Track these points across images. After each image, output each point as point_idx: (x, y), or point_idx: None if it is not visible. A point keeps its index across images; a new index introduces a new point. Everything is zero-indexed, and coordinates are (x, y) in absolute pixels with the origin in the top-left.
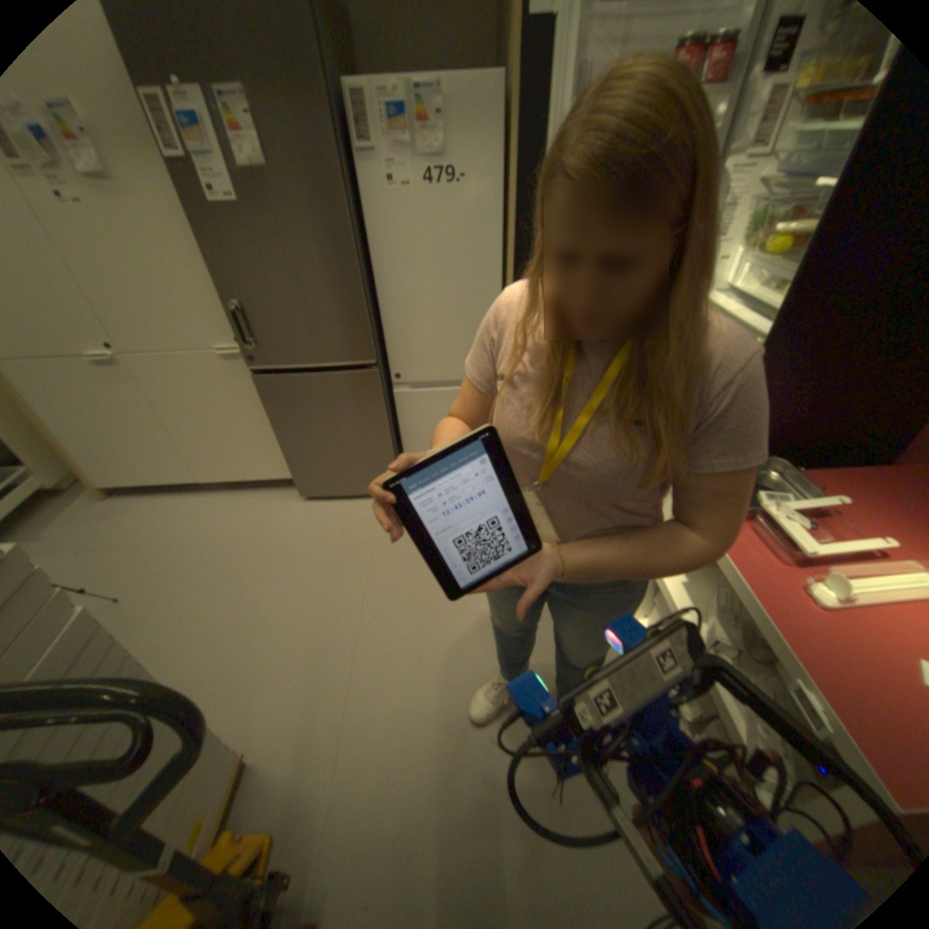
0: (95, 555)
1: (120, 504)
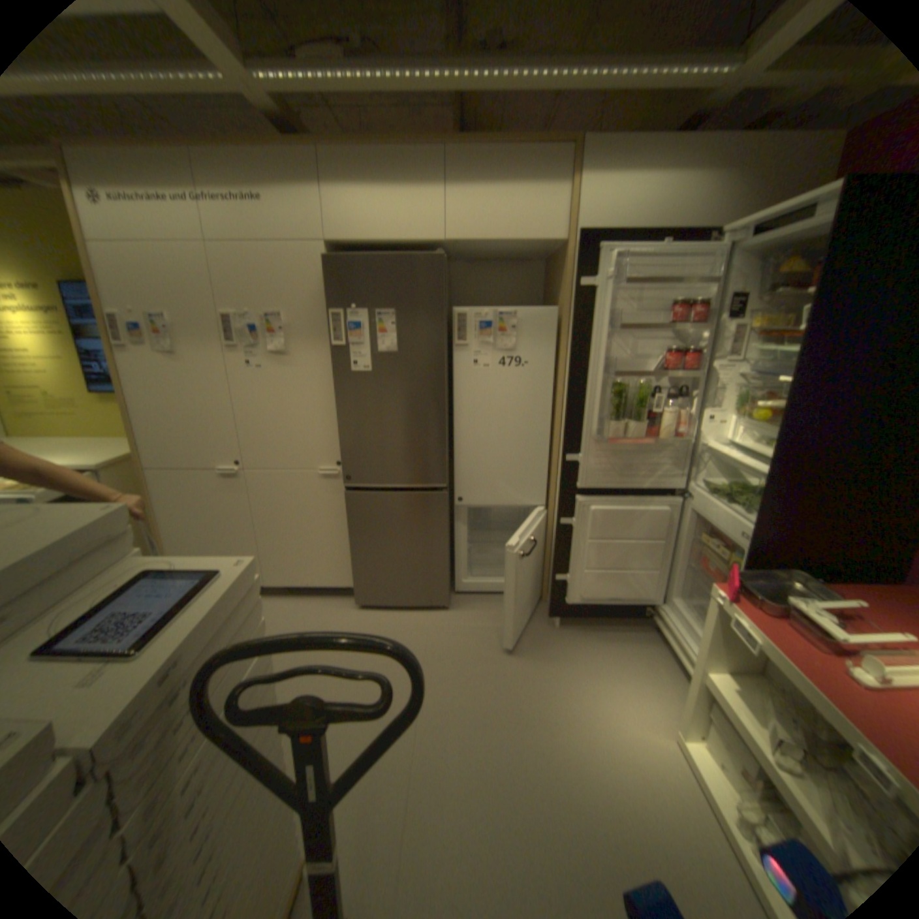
0: None
1: None
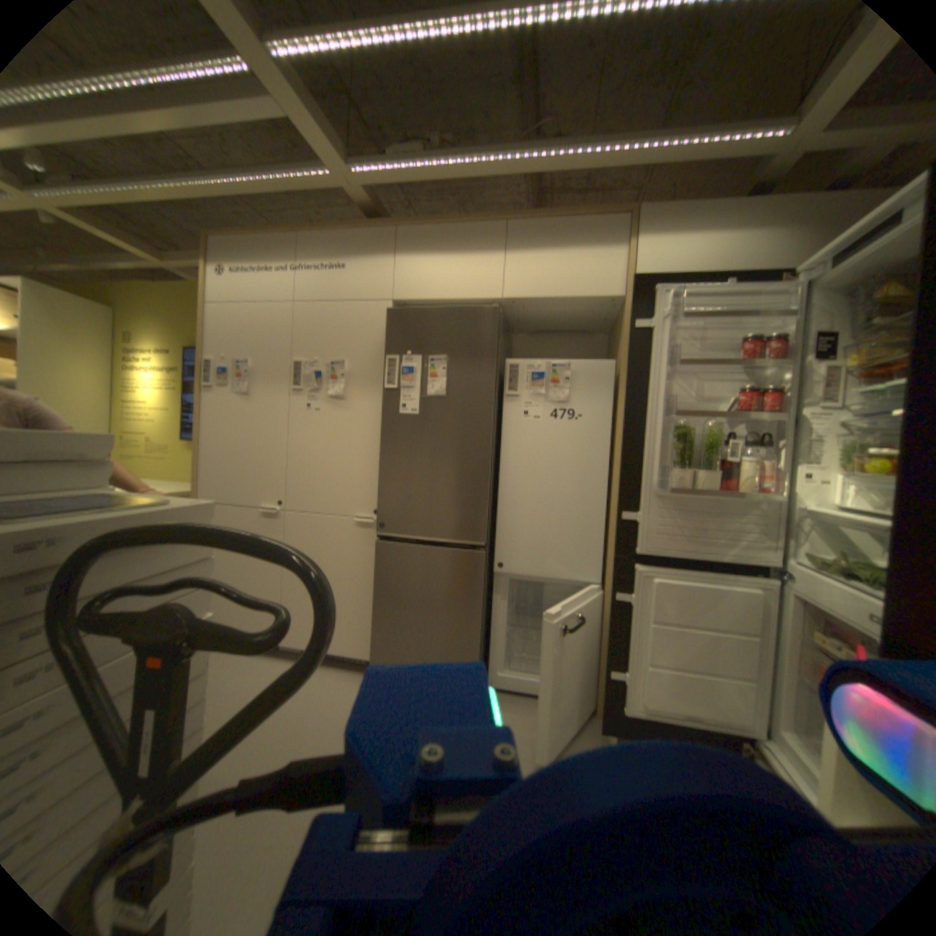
0: None
1: None
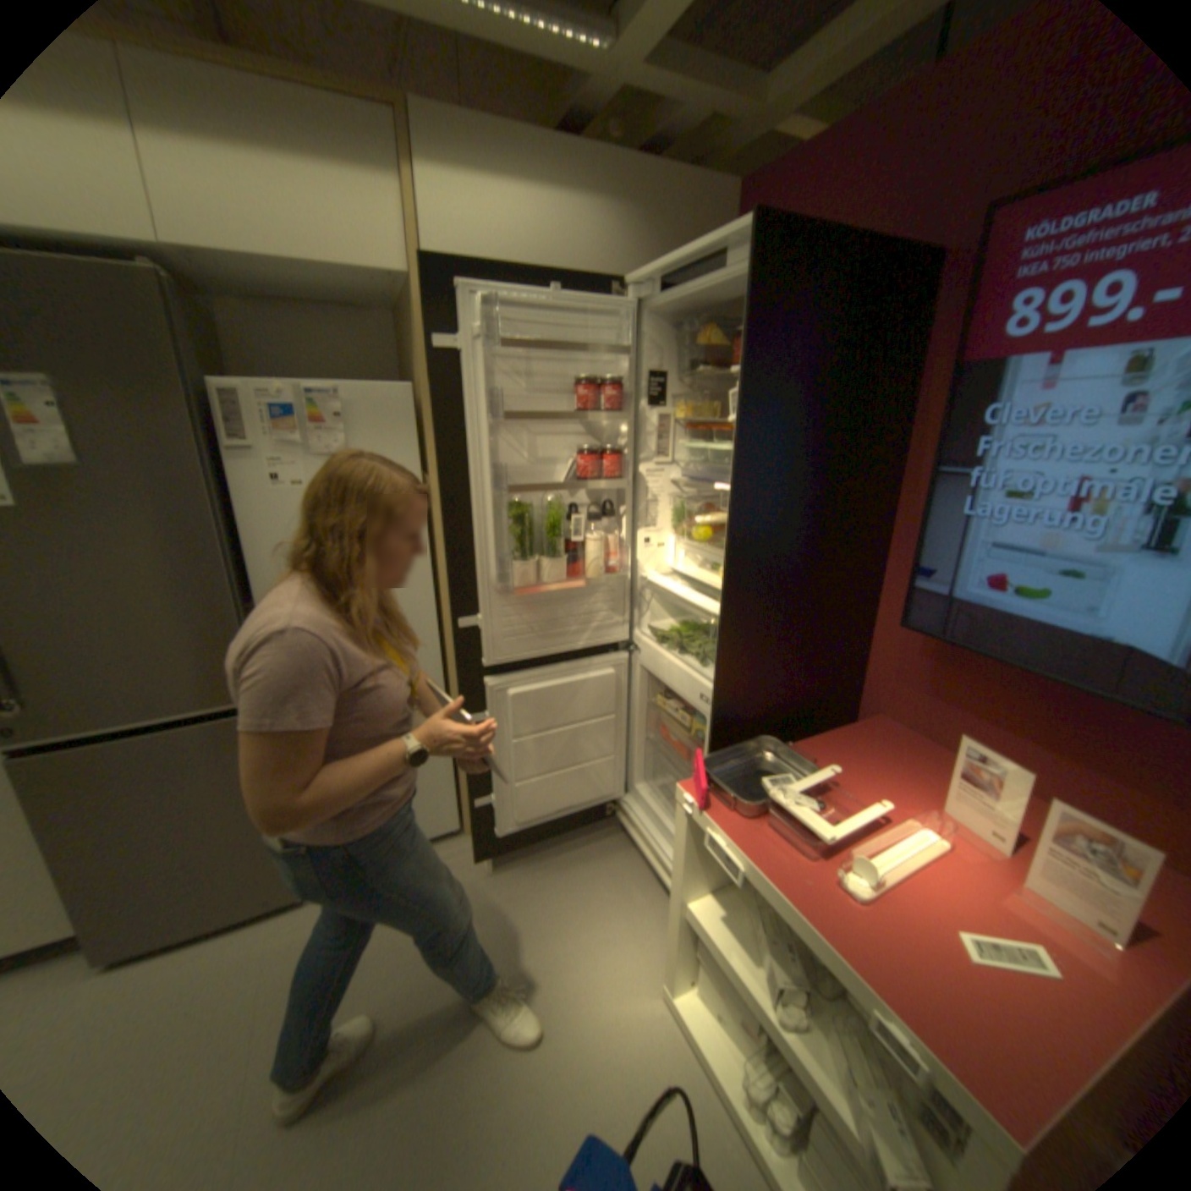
0: None
1: None
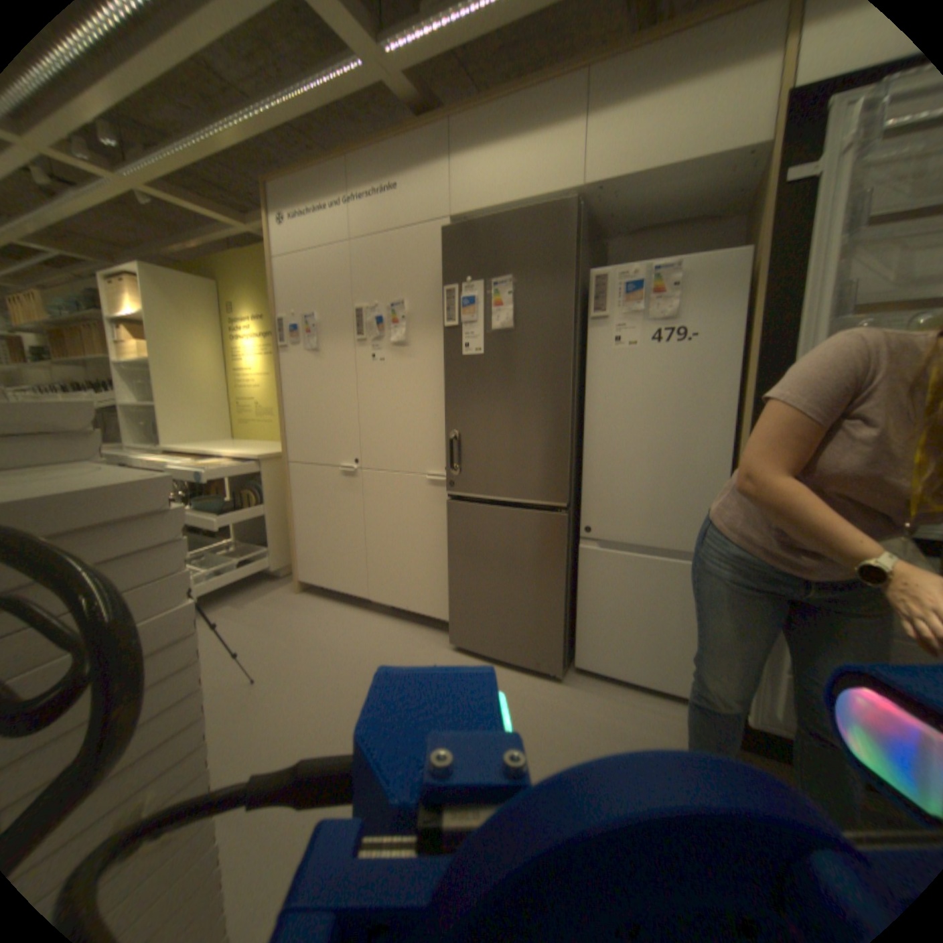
0: (266, 635)
1: (307, 600)
